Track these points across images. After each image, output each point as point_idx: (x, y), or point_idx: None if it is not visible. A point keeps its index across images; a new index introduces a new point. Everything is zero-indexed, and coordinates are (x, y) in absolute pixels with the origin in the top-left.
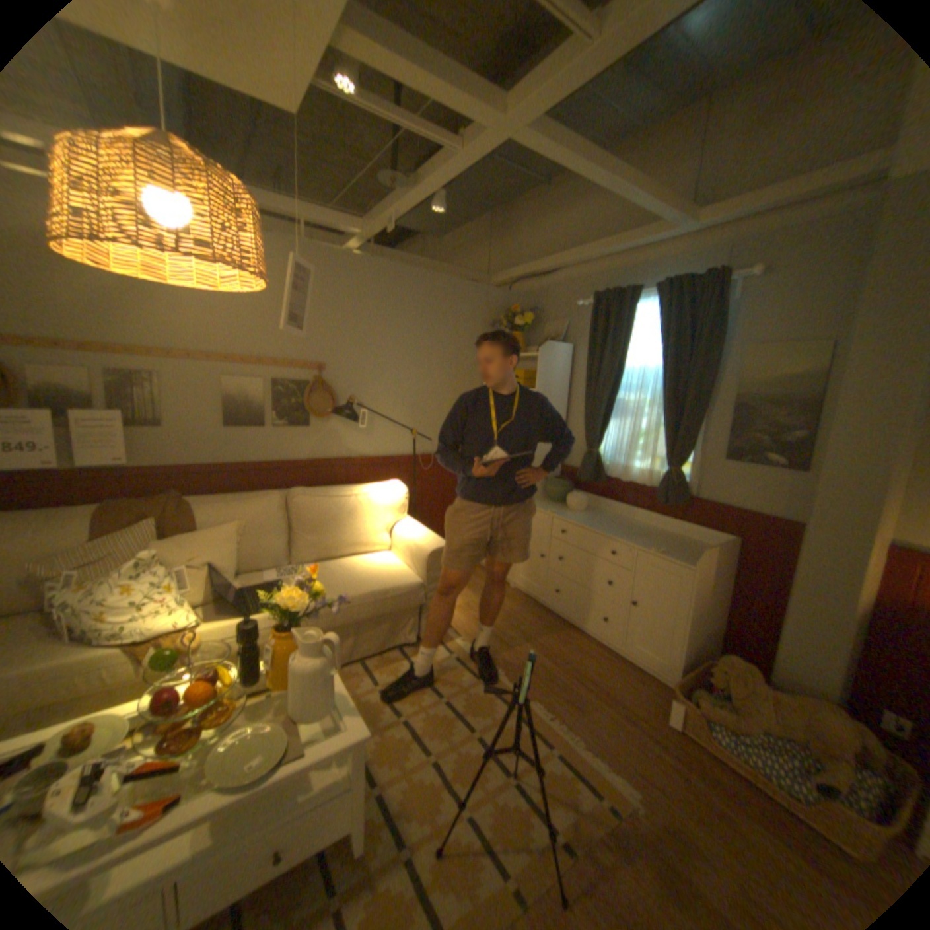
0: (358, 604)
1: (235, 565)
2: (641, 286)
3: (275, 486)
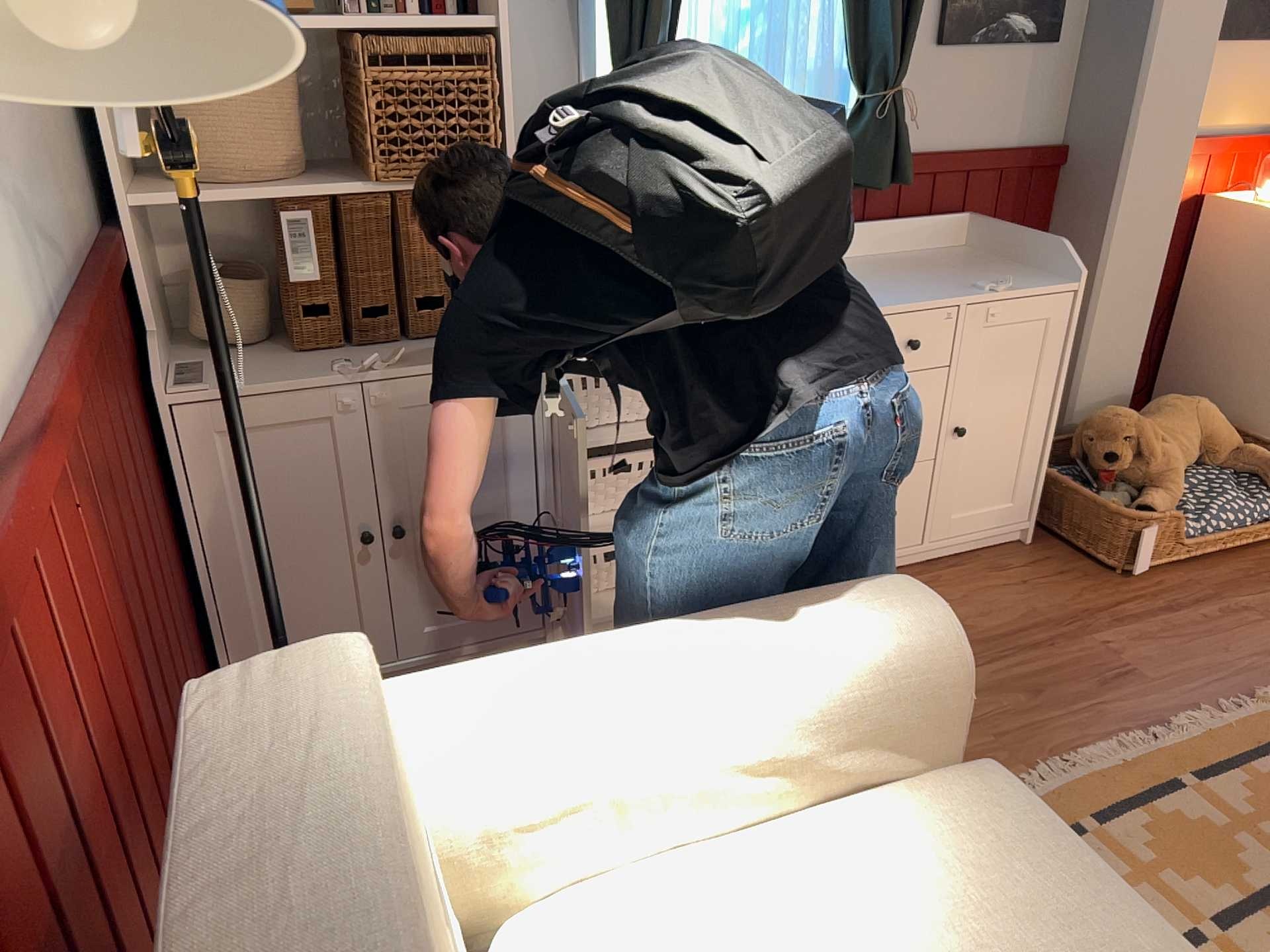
0: None
1: None
2: None
3: None
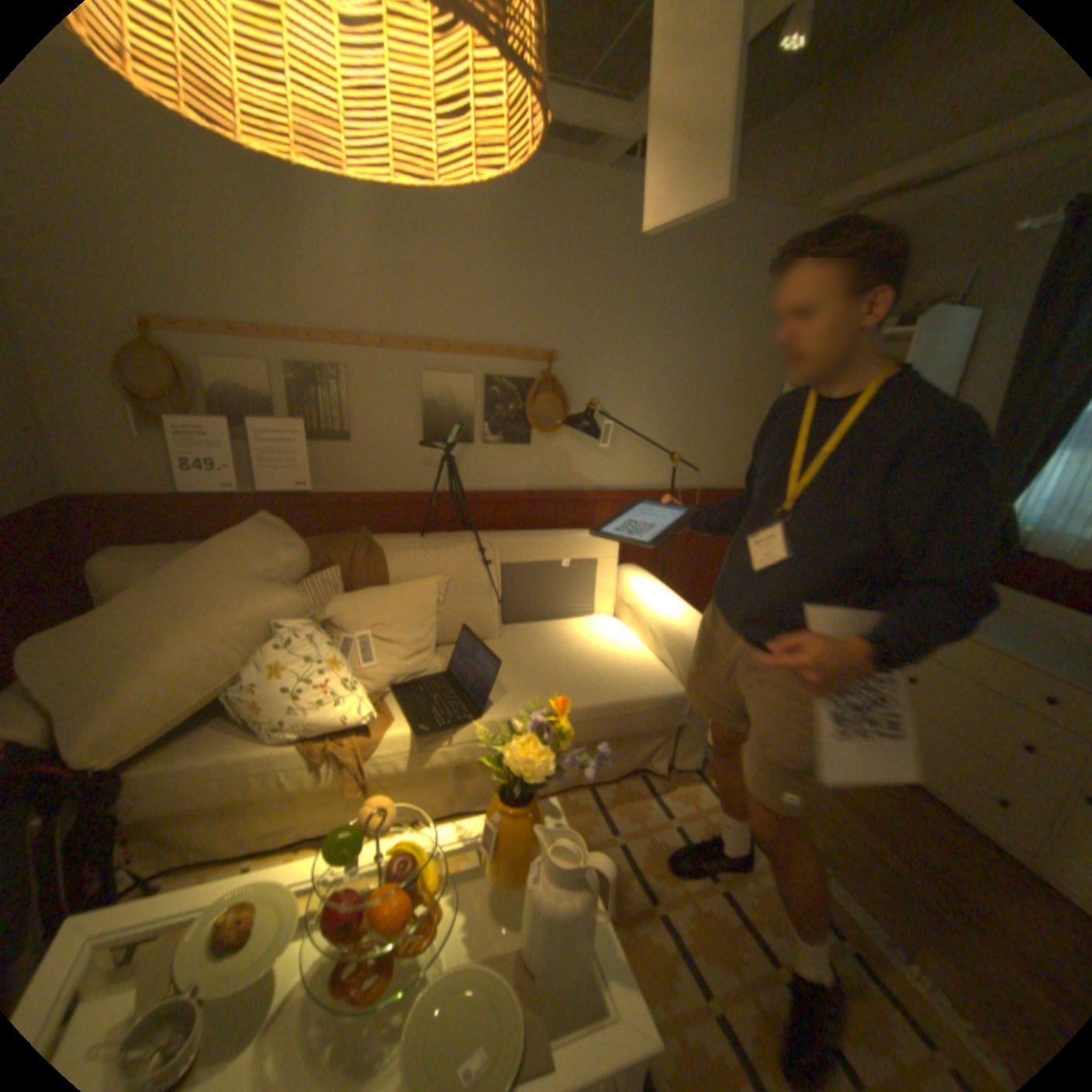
0: (598, 717)
1: (436, 632)
2: None
3: (484, 524)
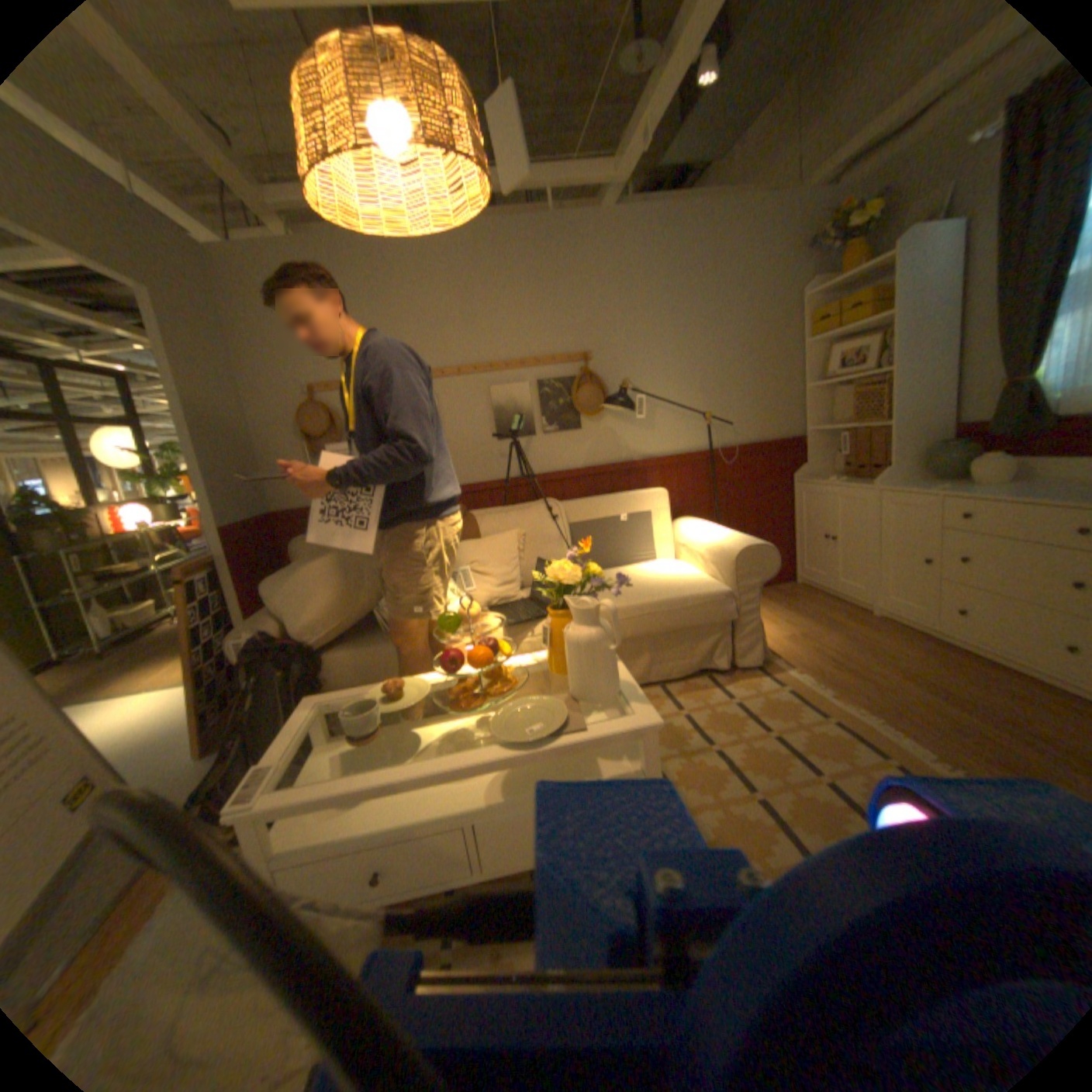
0: (648, 610)
1: (519, 573)
2: None
3: (552, 499)
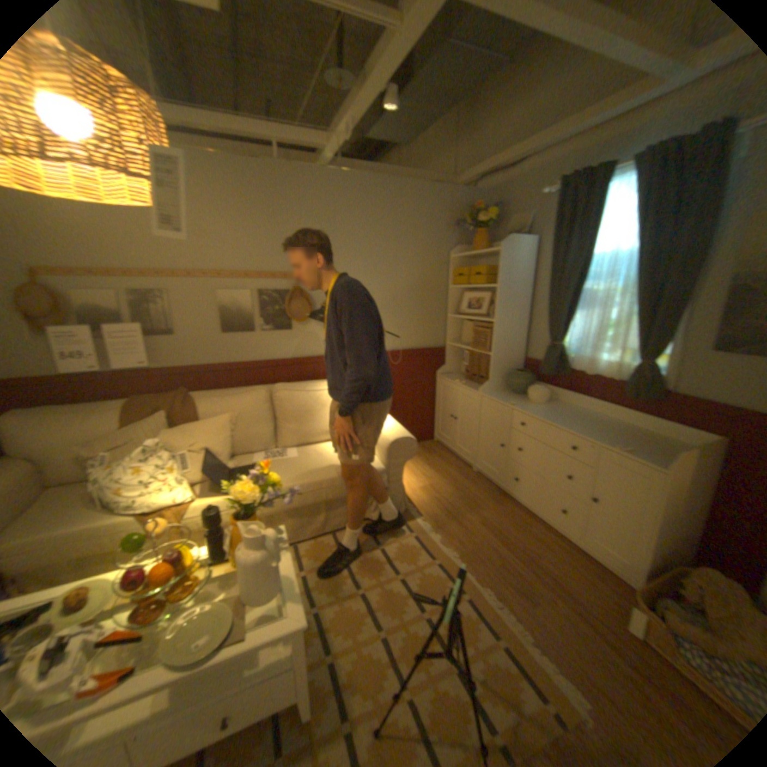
0: (325, 486)
1: (230, 448)
2: (616, 161)
3: (266, 381)
